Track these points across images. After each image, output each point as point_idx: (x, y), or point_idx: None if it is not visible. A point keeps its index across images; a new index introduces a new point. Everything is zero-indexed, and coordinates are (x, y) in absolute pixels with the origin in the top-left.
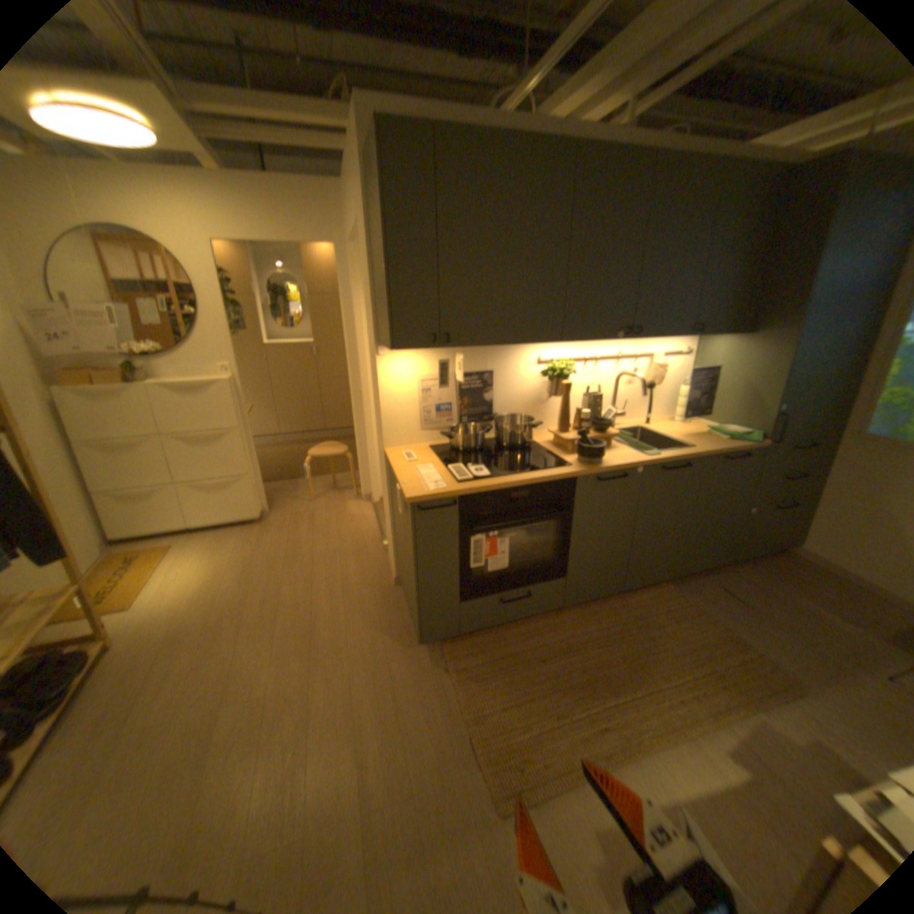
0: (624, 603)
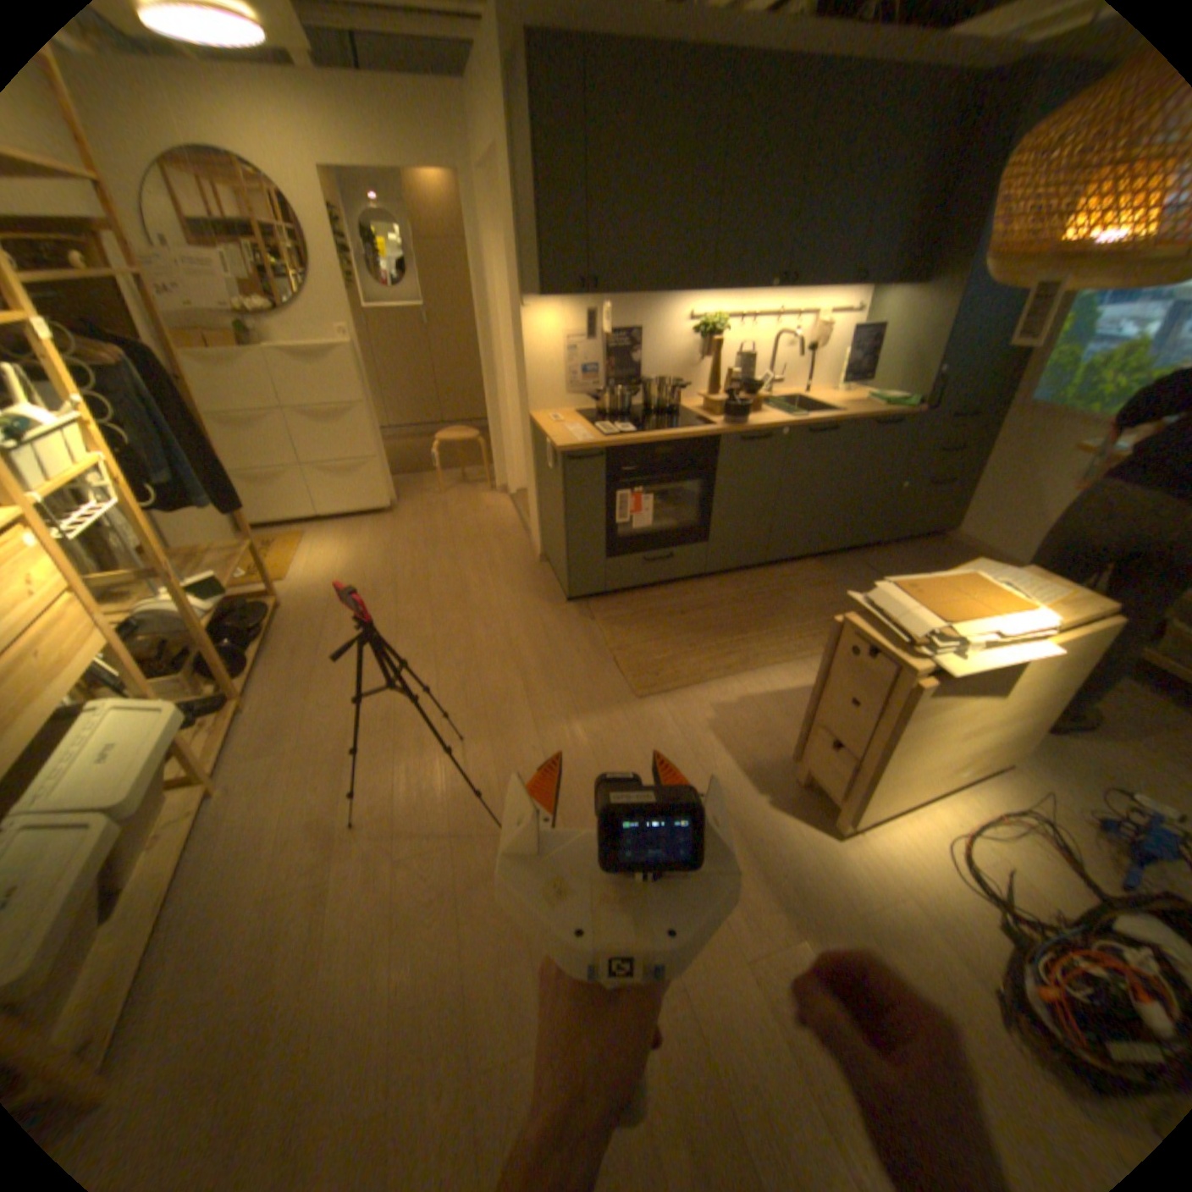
0: (764, 574)
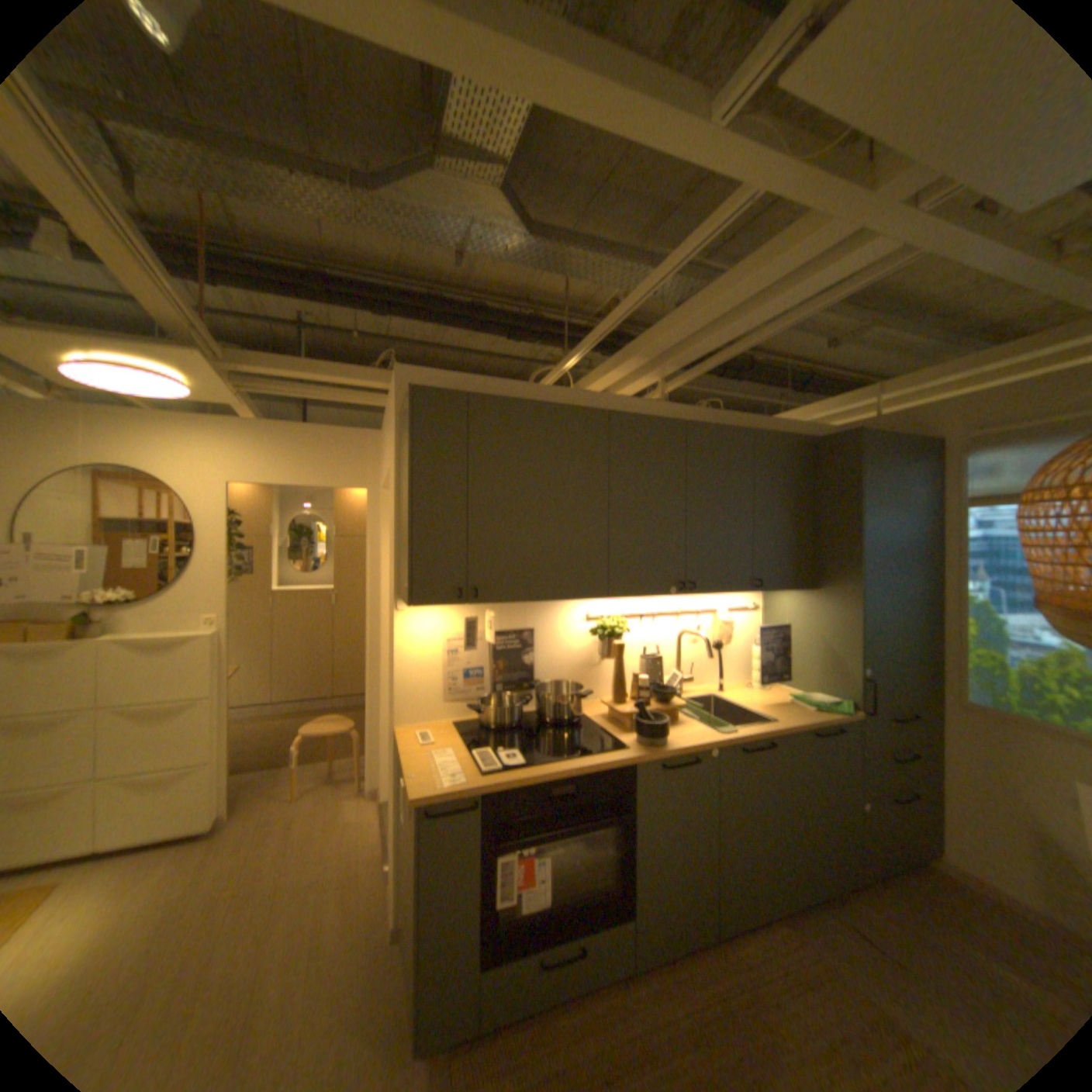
0: (724, 961)
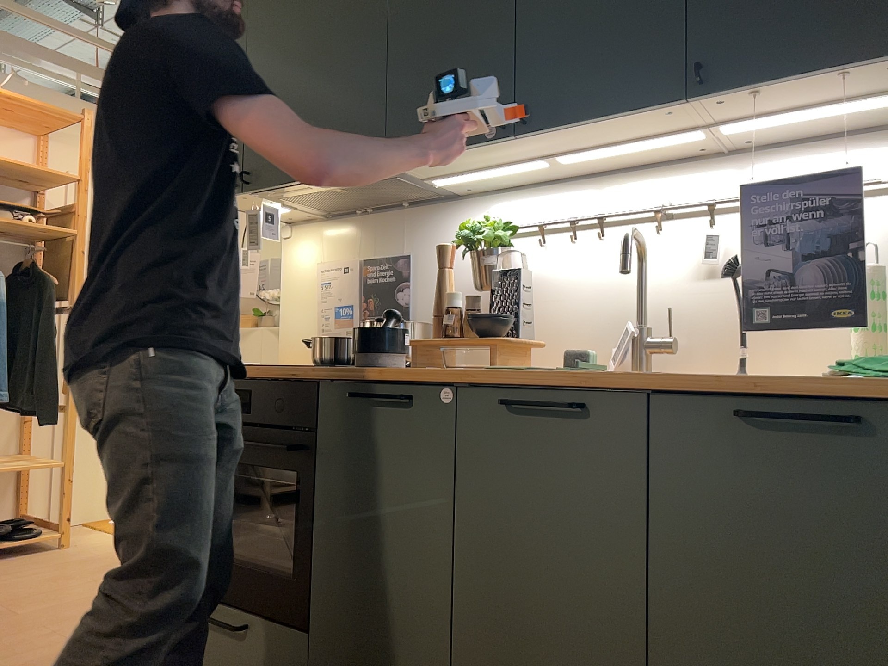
0: None
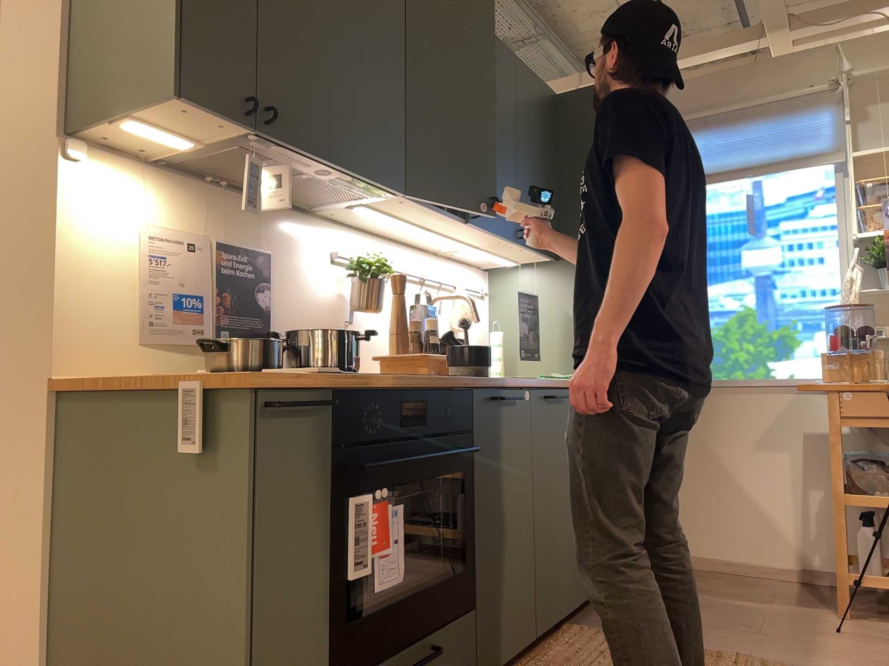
0: (541, 663)
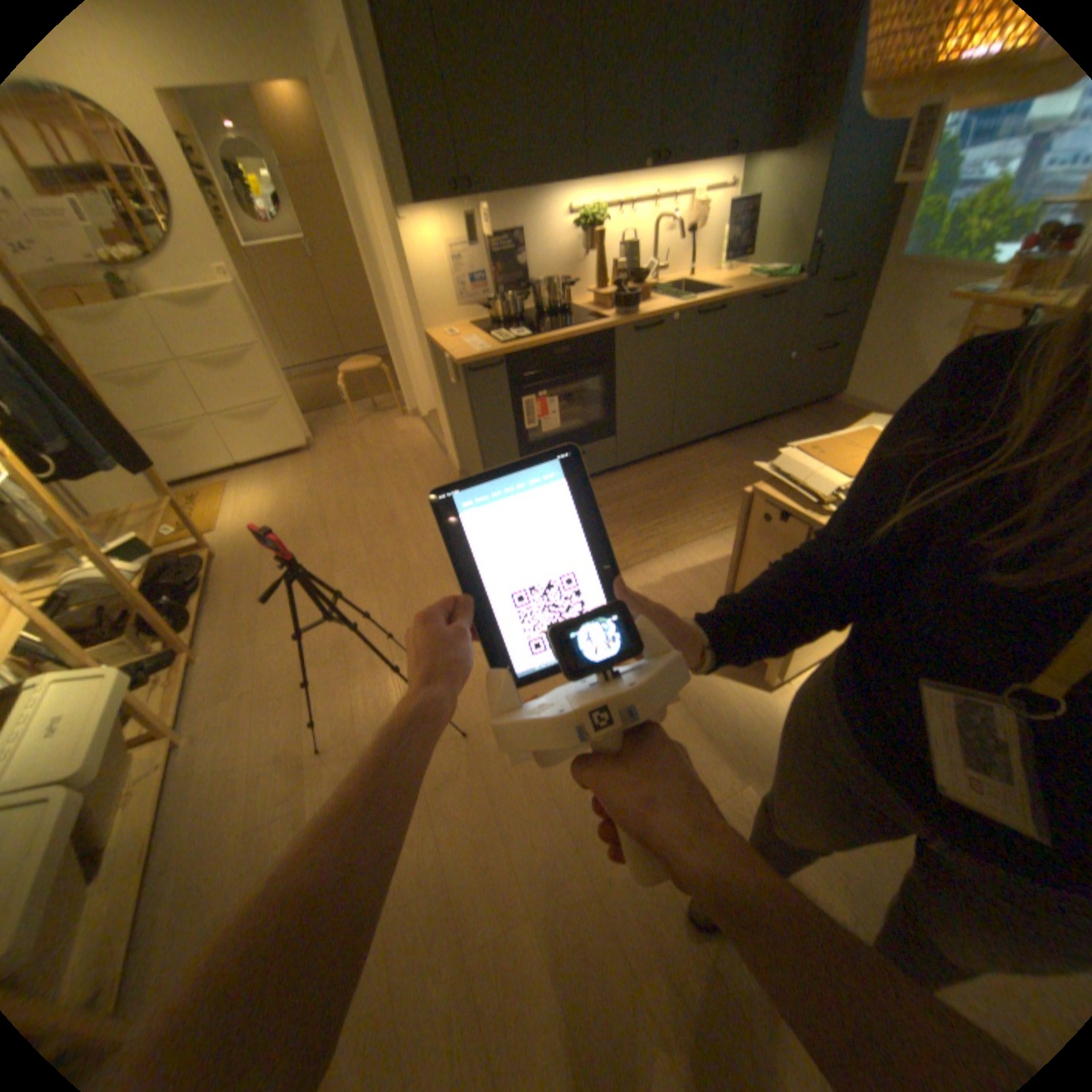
0: (671, 459)
